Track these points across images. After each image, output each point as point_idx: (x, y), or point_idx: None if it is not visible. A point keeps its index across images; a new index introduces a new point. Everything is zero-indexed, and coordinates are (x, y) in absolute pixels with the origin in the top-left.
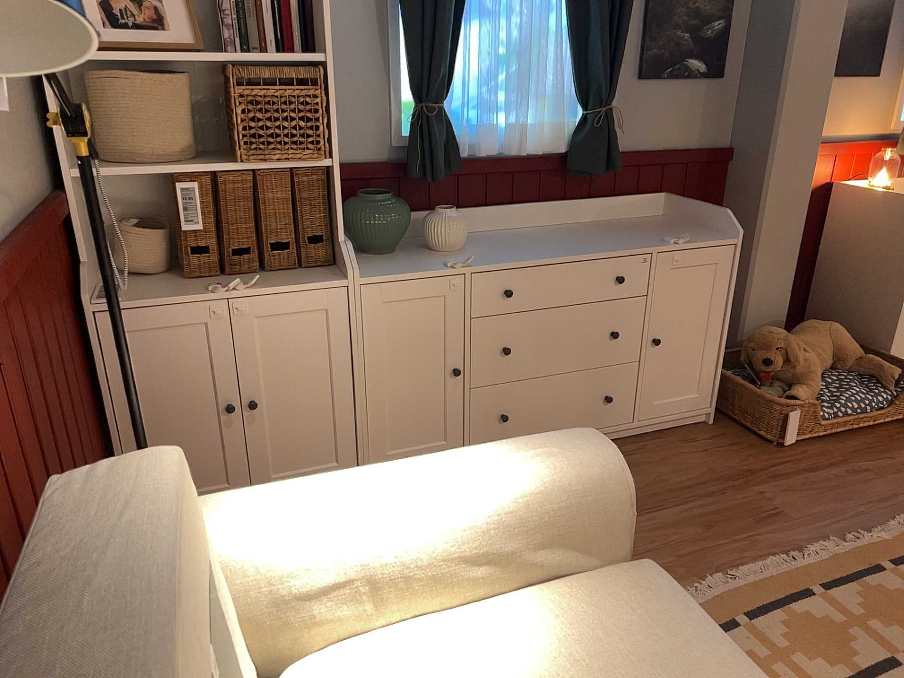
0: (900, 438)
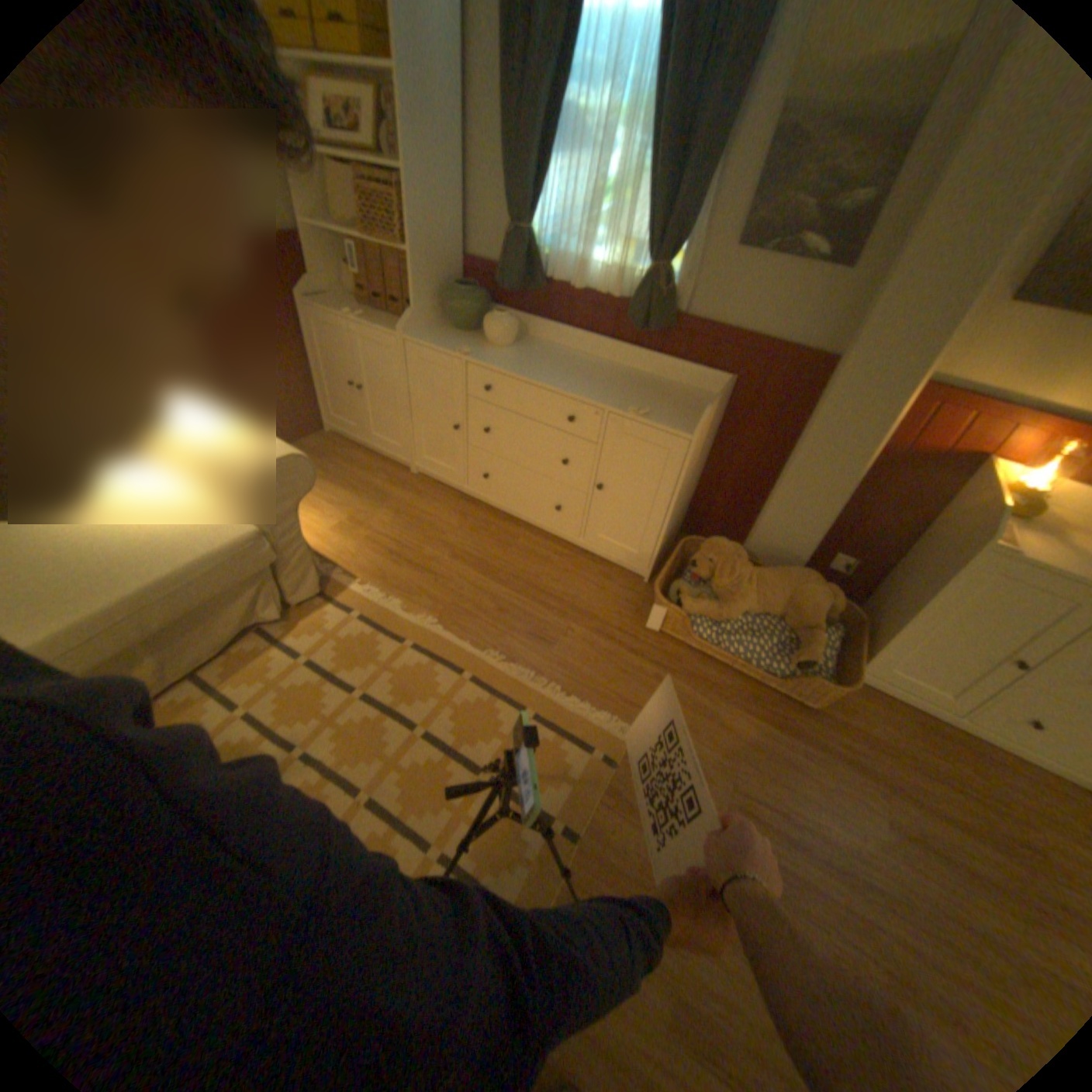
0: (764, 709)
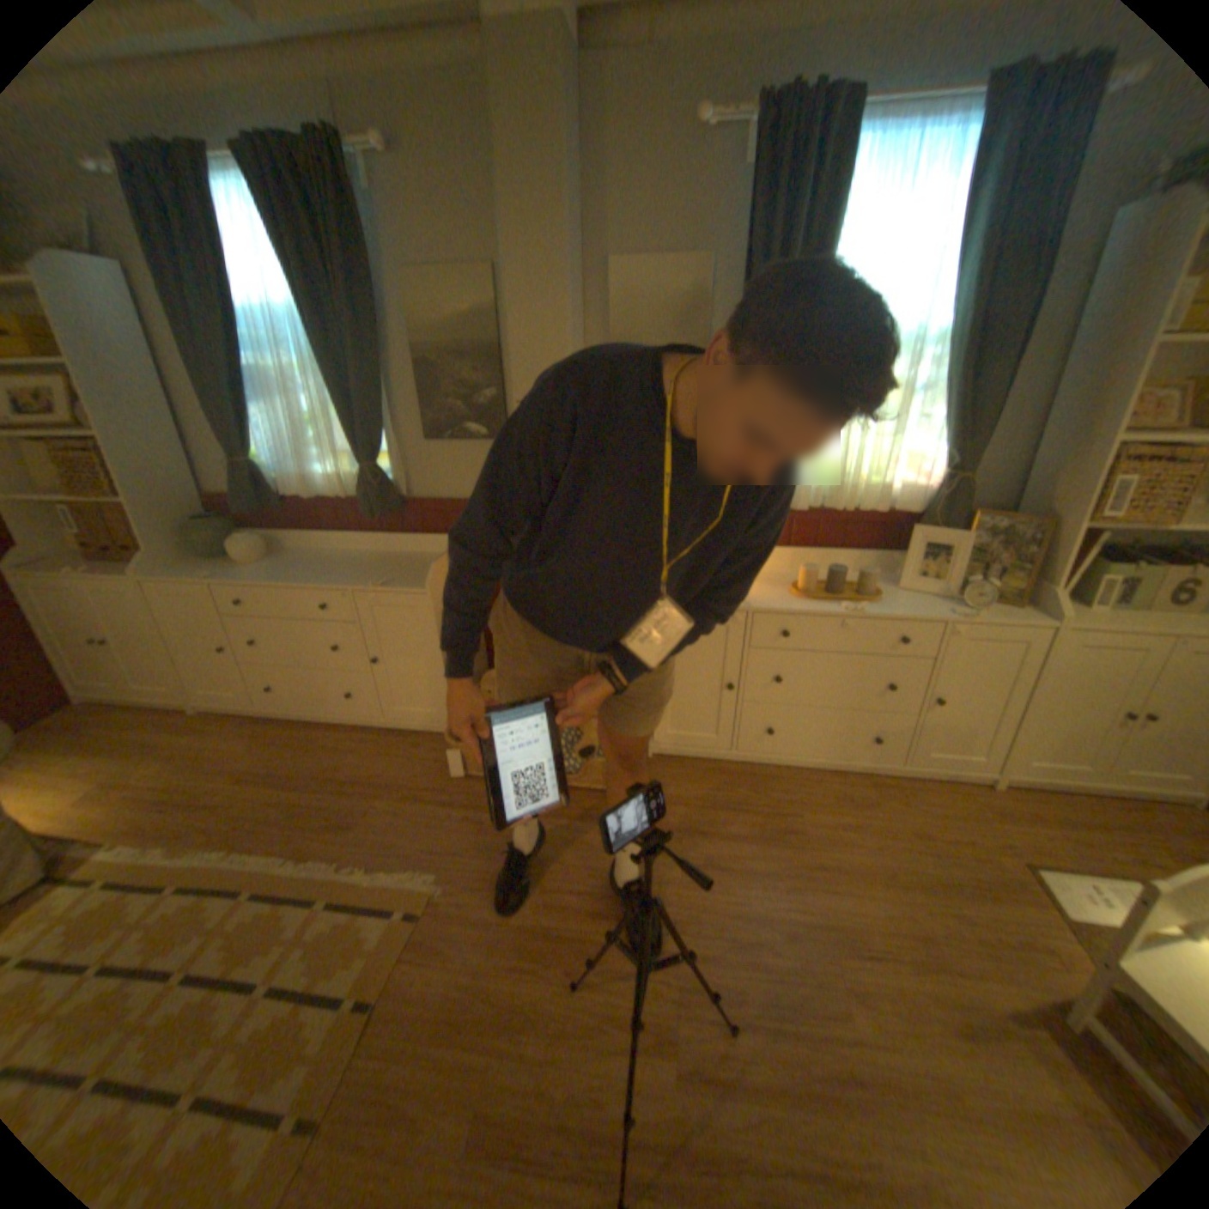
0: (569, 809)
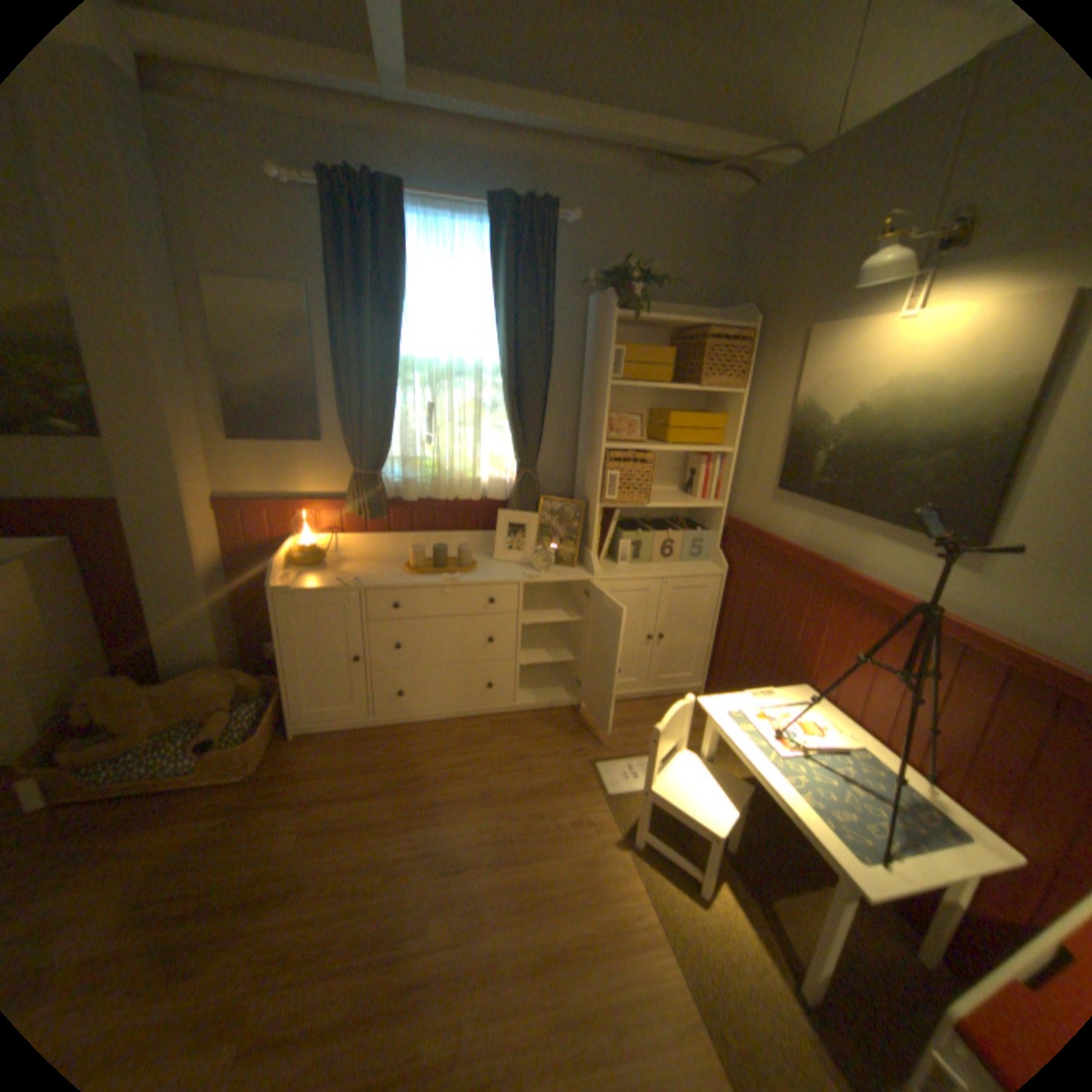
0: (184, 812)
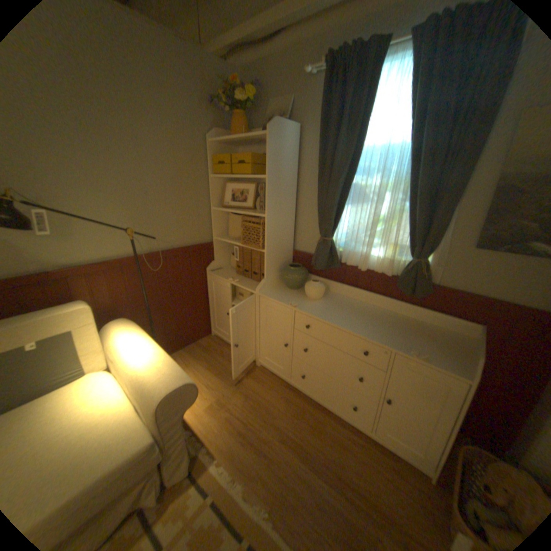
0: None
